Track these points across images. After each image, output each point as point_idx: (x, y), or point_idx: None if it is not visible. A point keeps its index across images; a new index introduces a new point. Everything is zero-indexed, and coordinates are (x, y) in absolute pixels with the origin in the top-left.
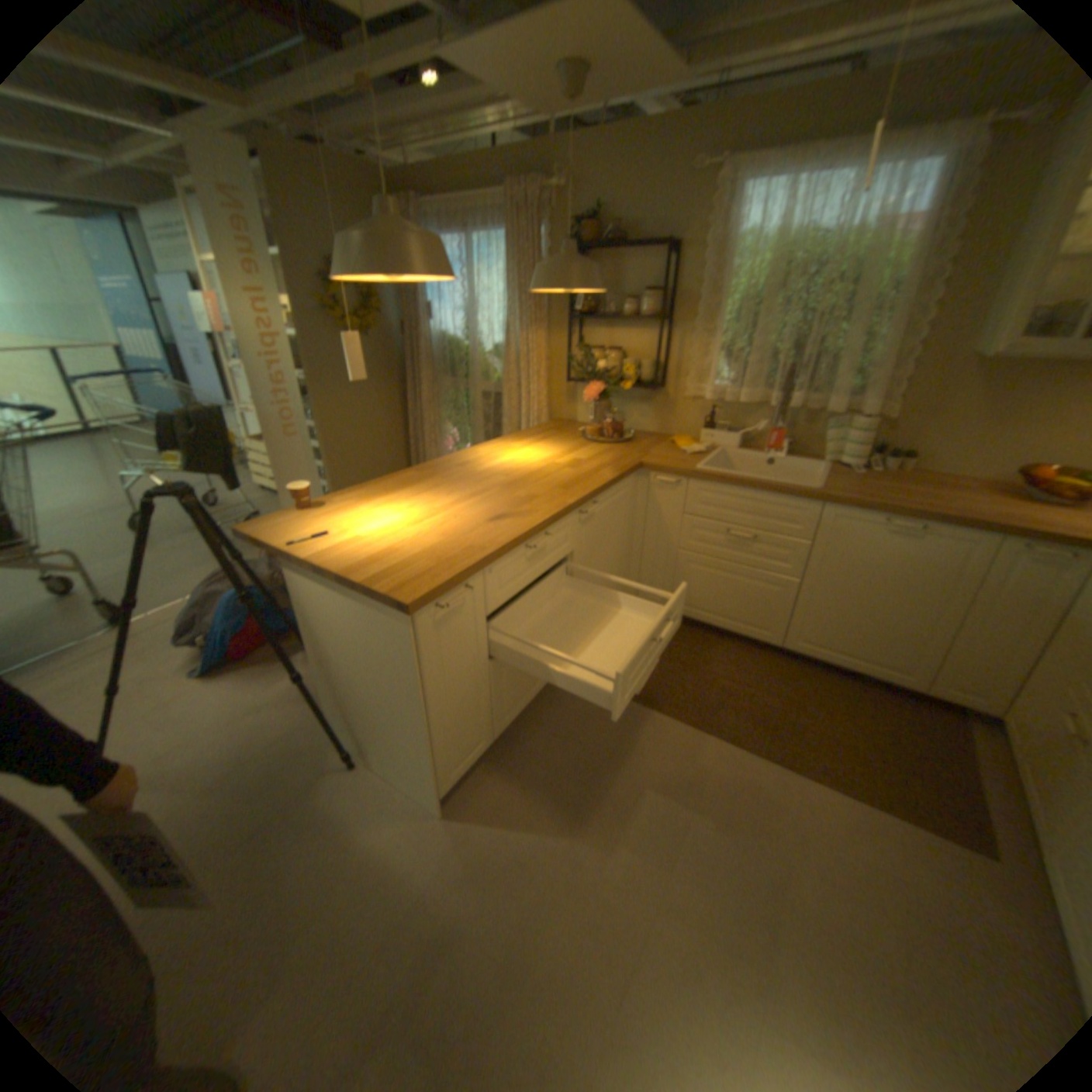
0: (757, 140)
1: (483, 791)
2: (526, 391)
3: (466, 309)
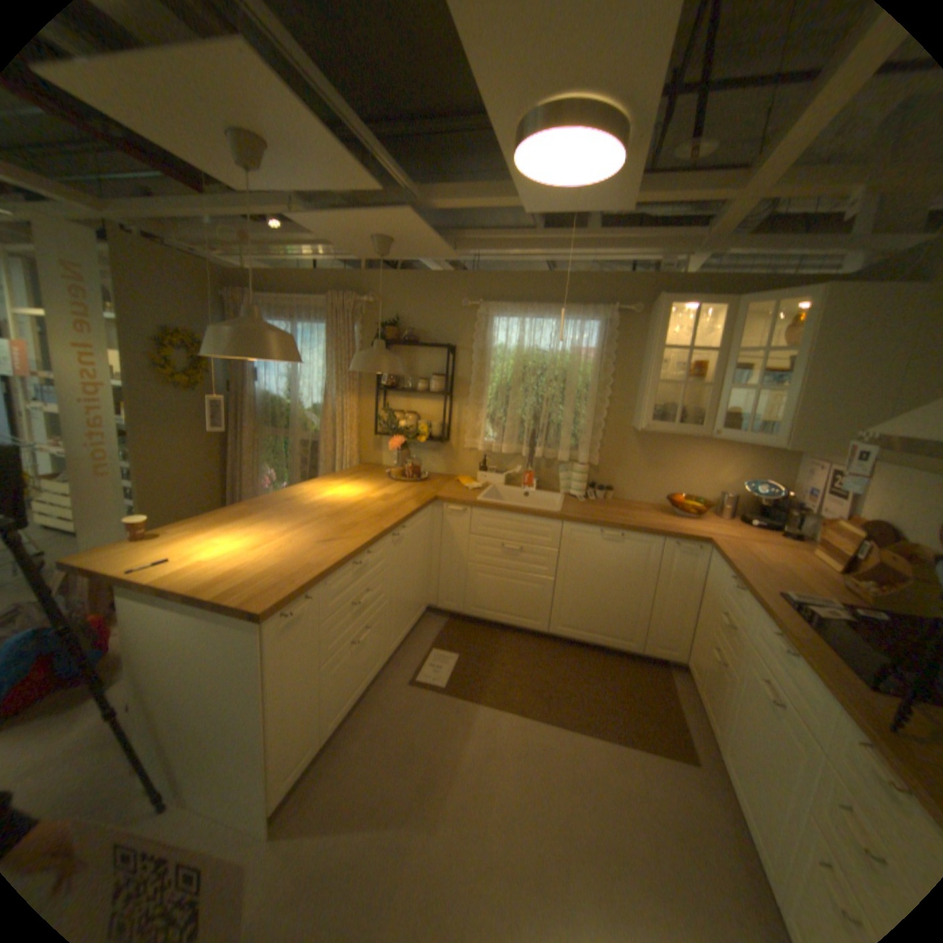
0: (498, 296)
1: (309, 803)
2: (339, 441)
3: (288, 377)
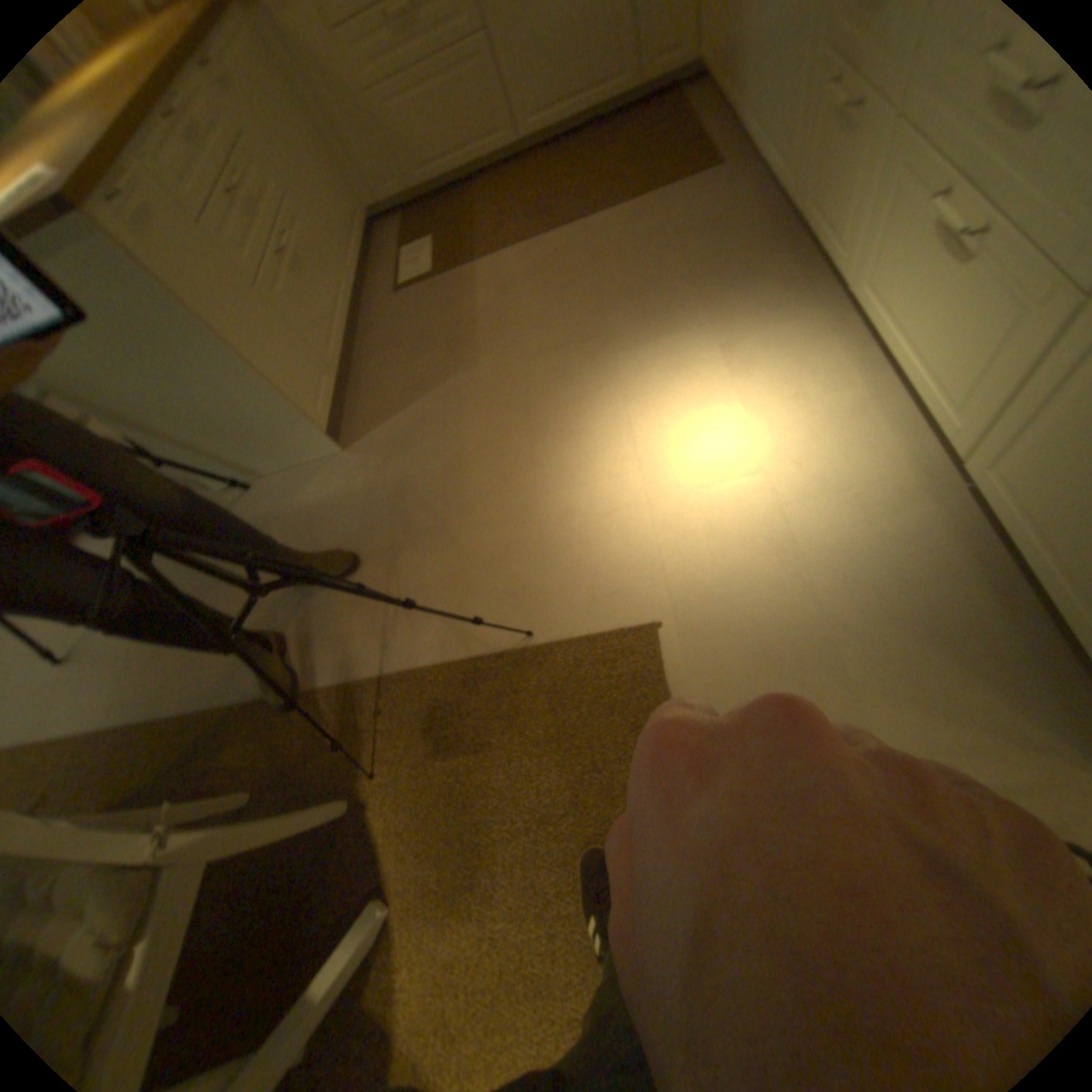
0: None
1: (359, 415)
2: None
3: None
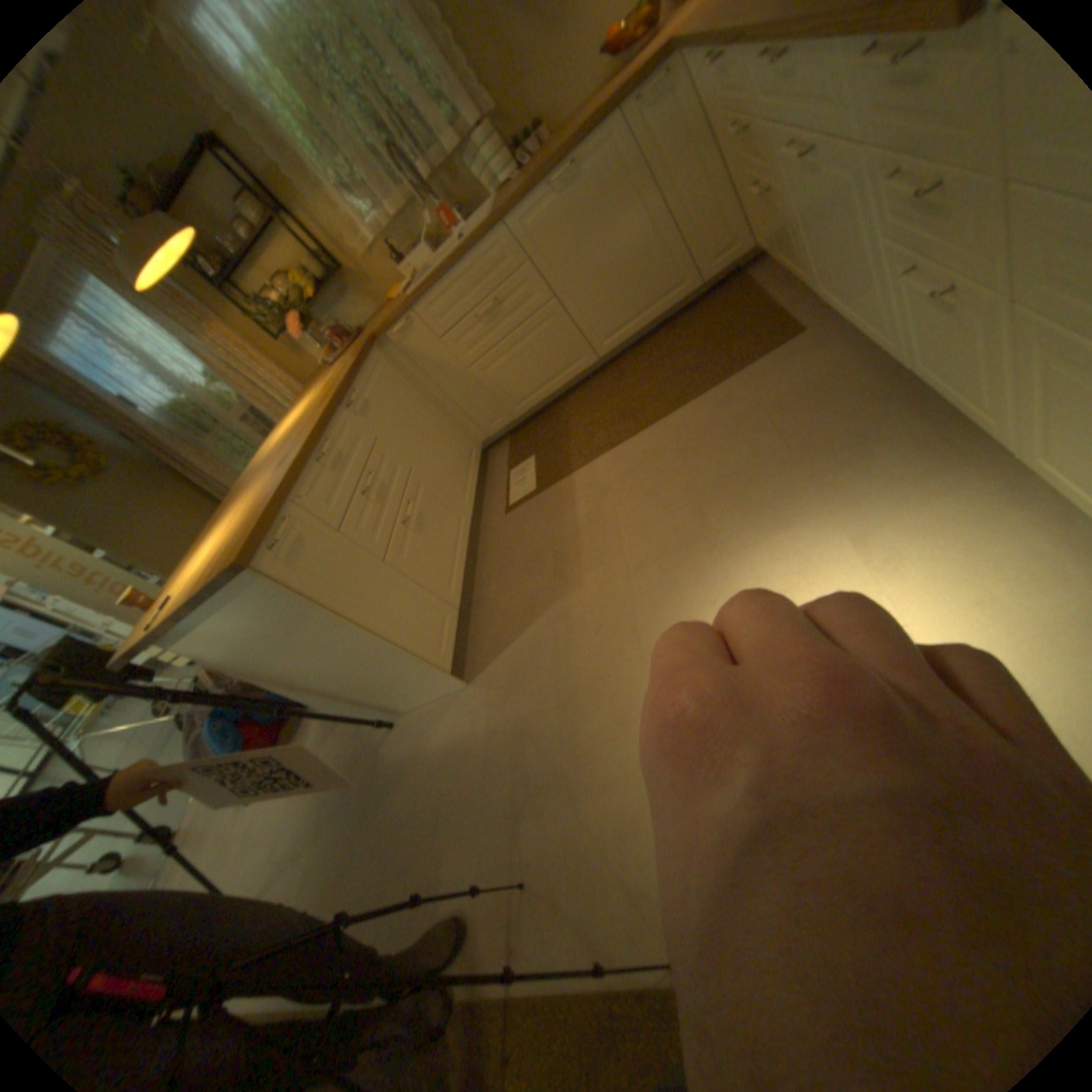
0: None
1: (482, 643)
2: (262, 382)
3: (148, 371)
